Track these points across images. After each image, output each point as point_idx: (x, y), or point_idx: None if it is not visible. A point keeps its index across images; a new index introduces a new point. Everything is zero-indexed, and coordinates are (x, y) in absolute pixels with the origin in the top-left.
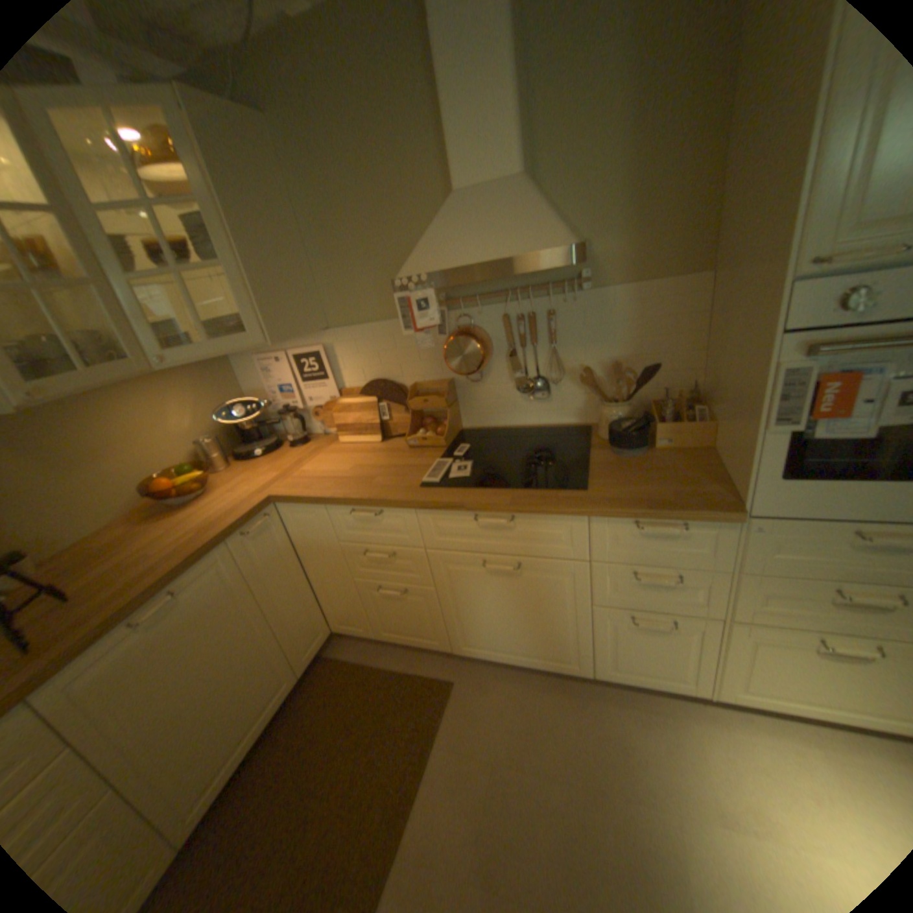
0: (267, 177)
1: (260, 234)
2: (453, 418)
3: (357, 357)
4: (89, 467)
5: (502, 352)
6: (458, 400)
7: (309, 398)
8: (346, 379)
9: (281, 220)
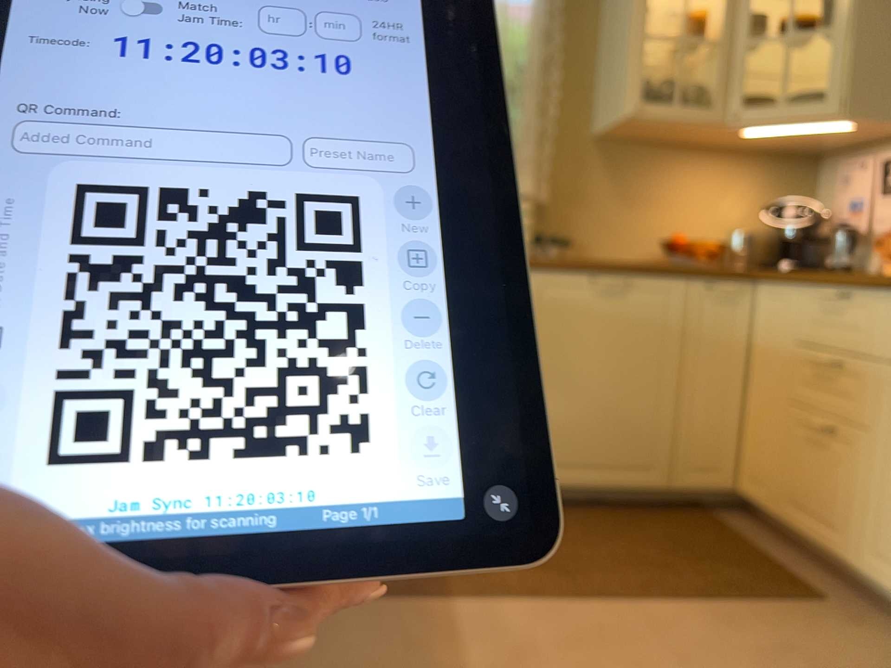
0: None
1: None
2: None
3: None
4: (645, 209)
5: None
6: None
7: (884, 218)
8: None
9: None
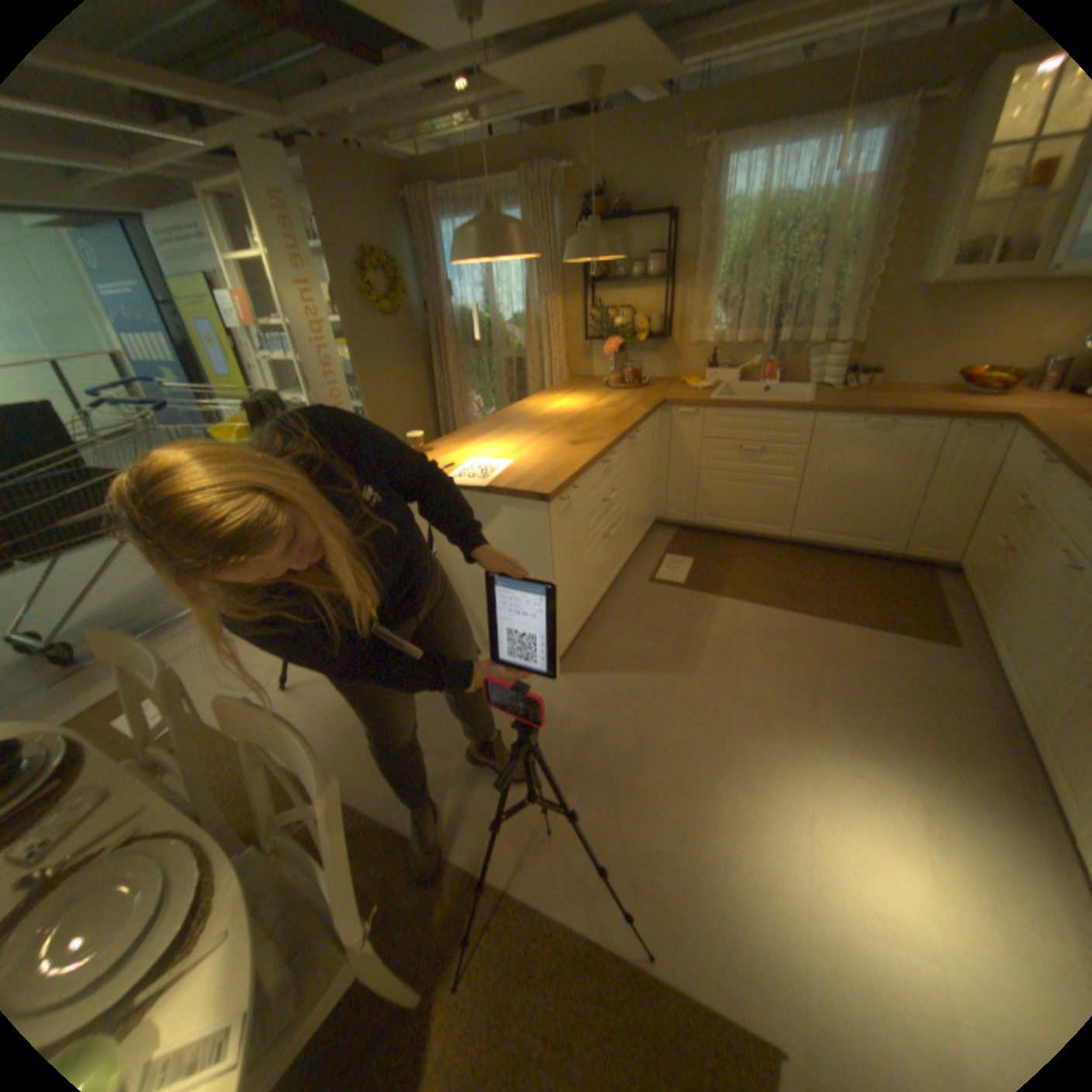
0: None
1: None
2: None
3: None
4: (958, 340)
5: None
6: None
7: None
8: None
9: None
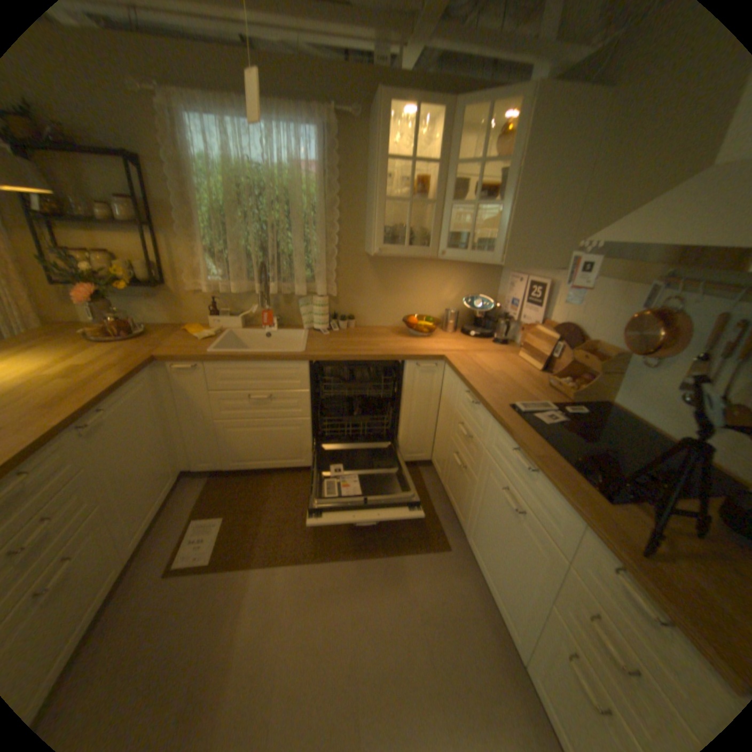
0: (583, 144)
1: (546, 188)
2: (602, 386)
3: (570, 301)
4: (397, 297)
5: (698, 353)
6: (624, 377)
7: (524, 317)
8: (555, 314)
9: (575, 179)
